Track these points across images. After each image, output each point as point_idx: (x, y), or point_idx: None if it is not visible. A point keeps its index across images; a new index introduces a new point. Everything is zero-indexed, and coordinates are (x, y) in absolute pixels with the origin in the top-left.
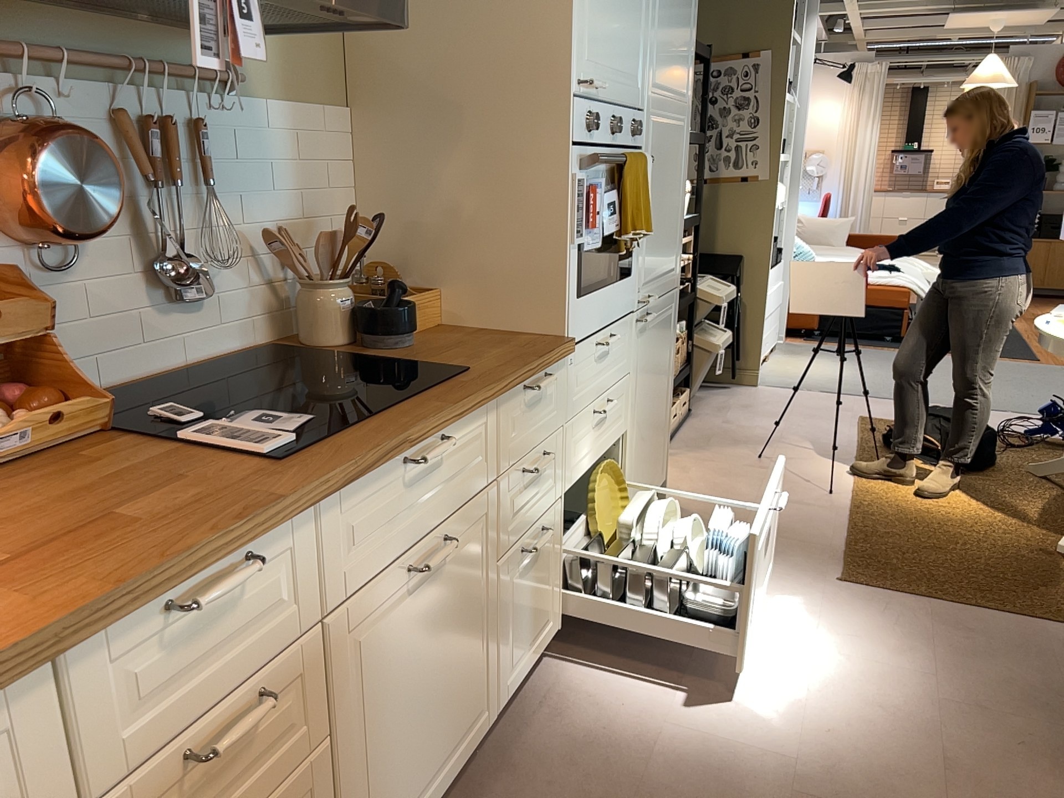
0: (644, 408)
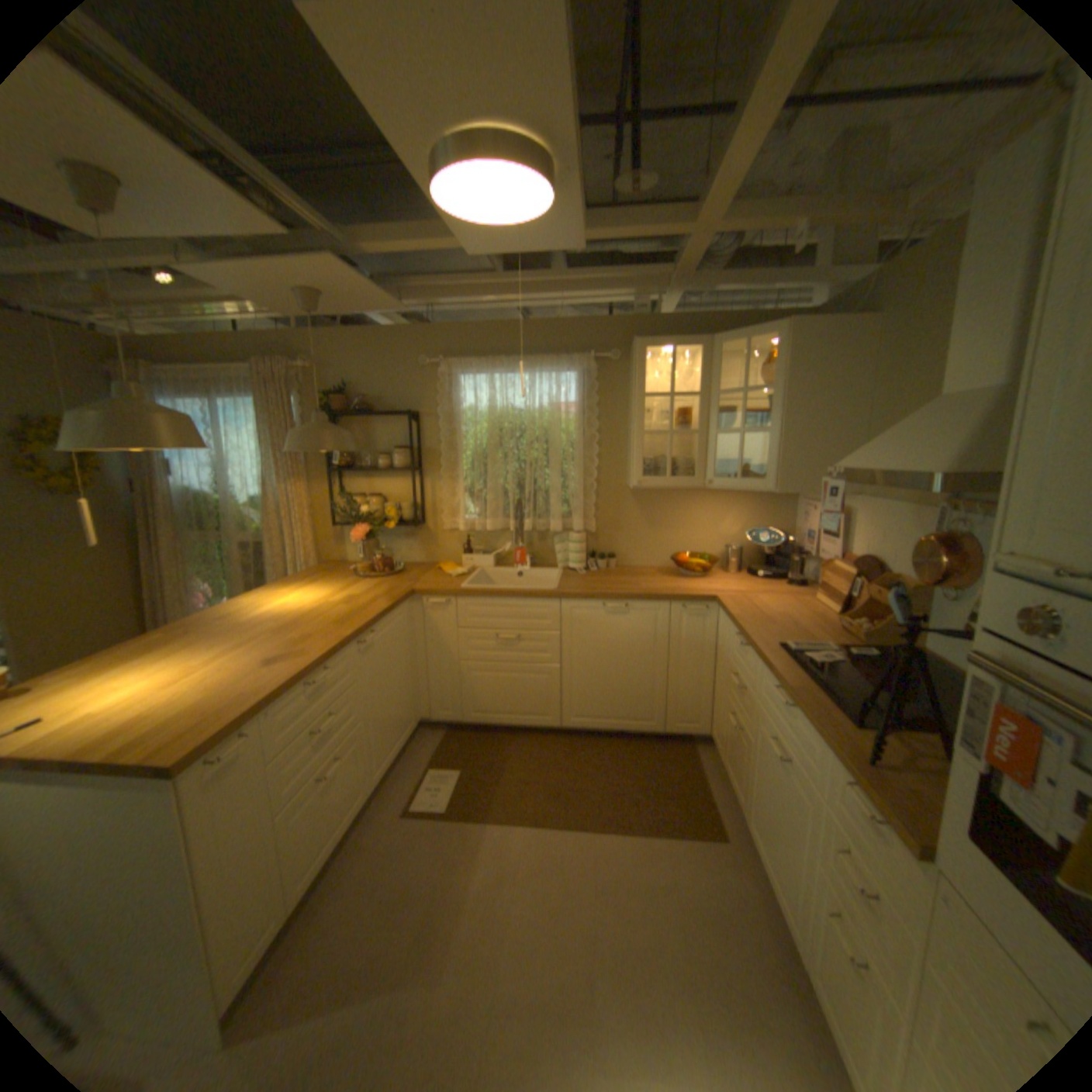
0: None
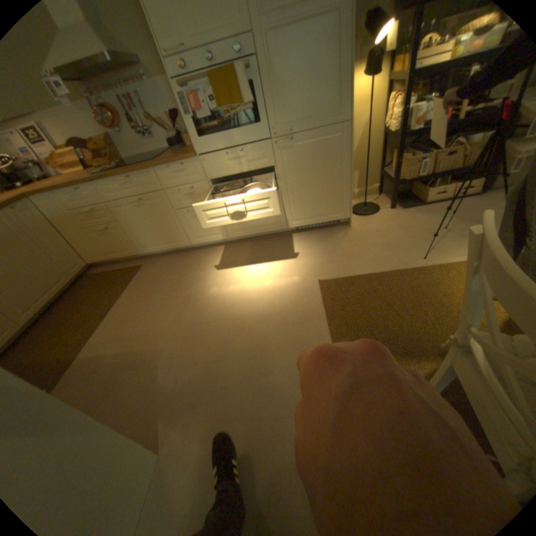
0: (299, 181)
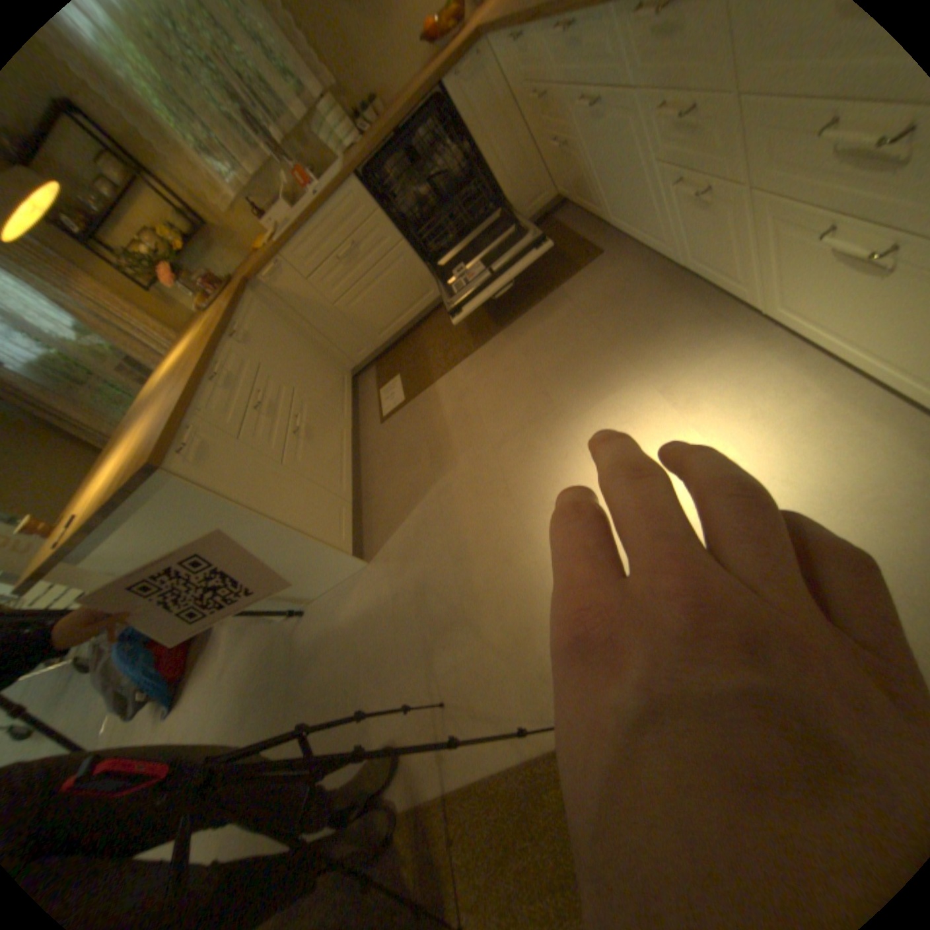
0: None
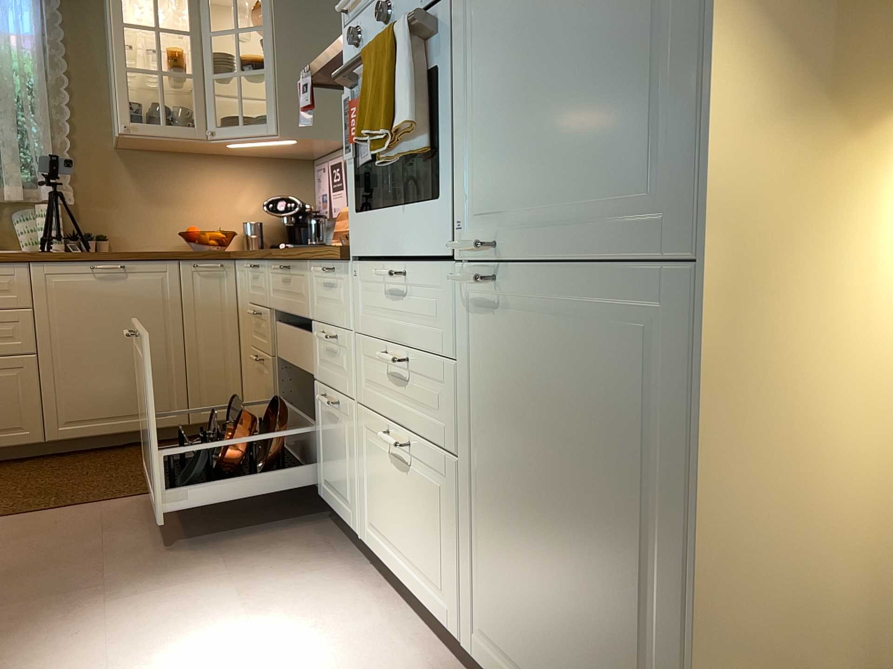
0: (510, 475)
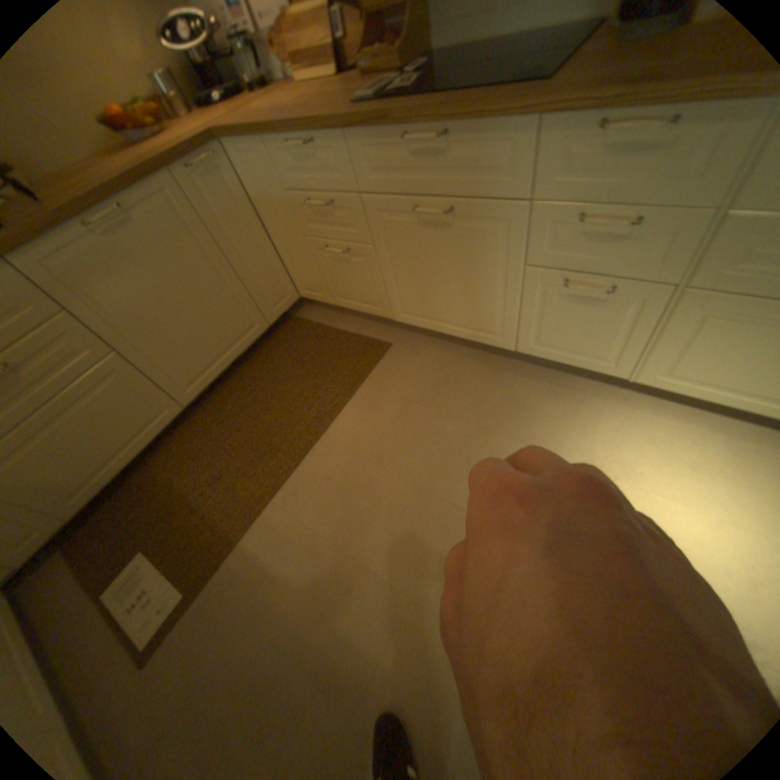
0: None
